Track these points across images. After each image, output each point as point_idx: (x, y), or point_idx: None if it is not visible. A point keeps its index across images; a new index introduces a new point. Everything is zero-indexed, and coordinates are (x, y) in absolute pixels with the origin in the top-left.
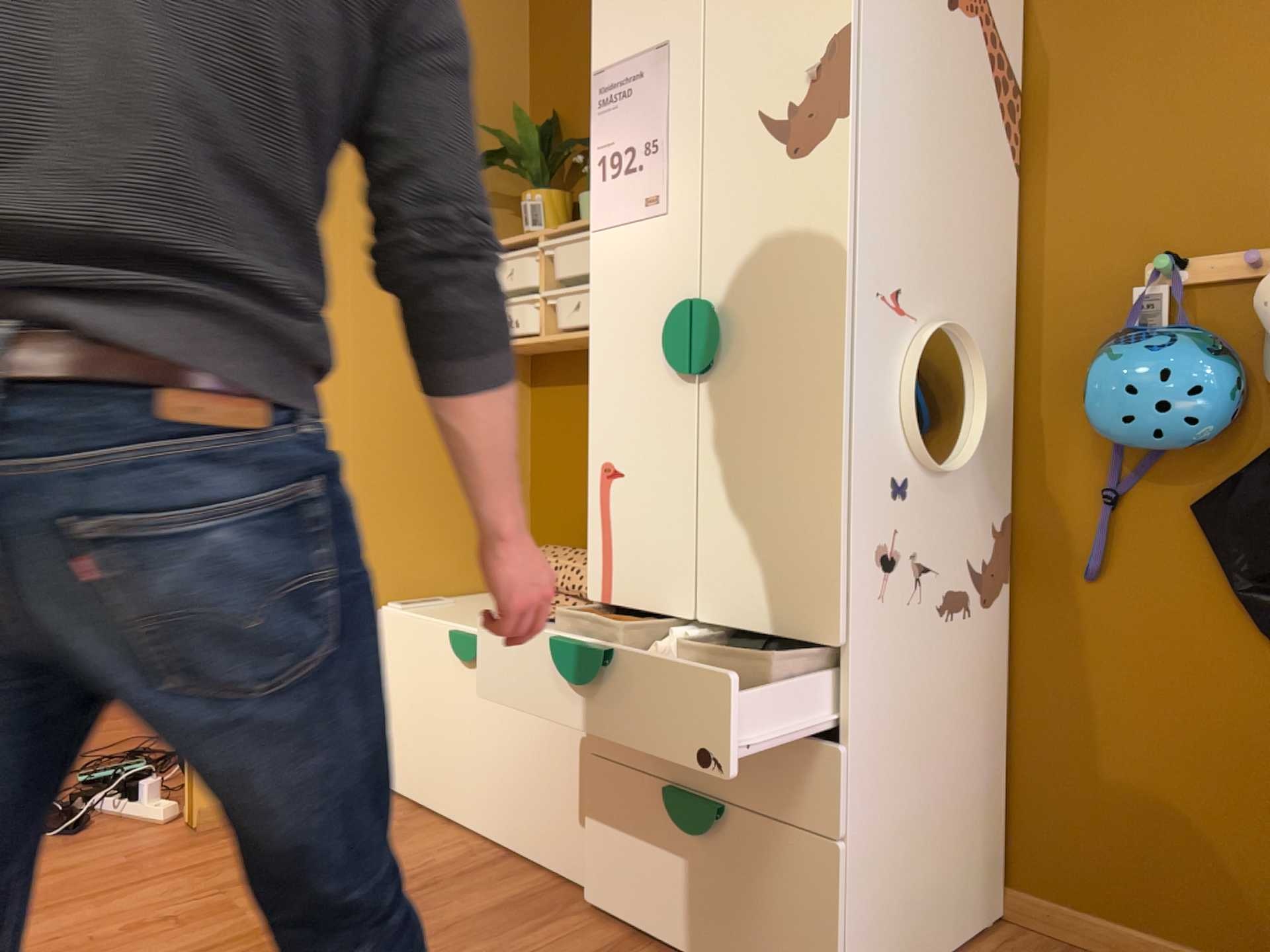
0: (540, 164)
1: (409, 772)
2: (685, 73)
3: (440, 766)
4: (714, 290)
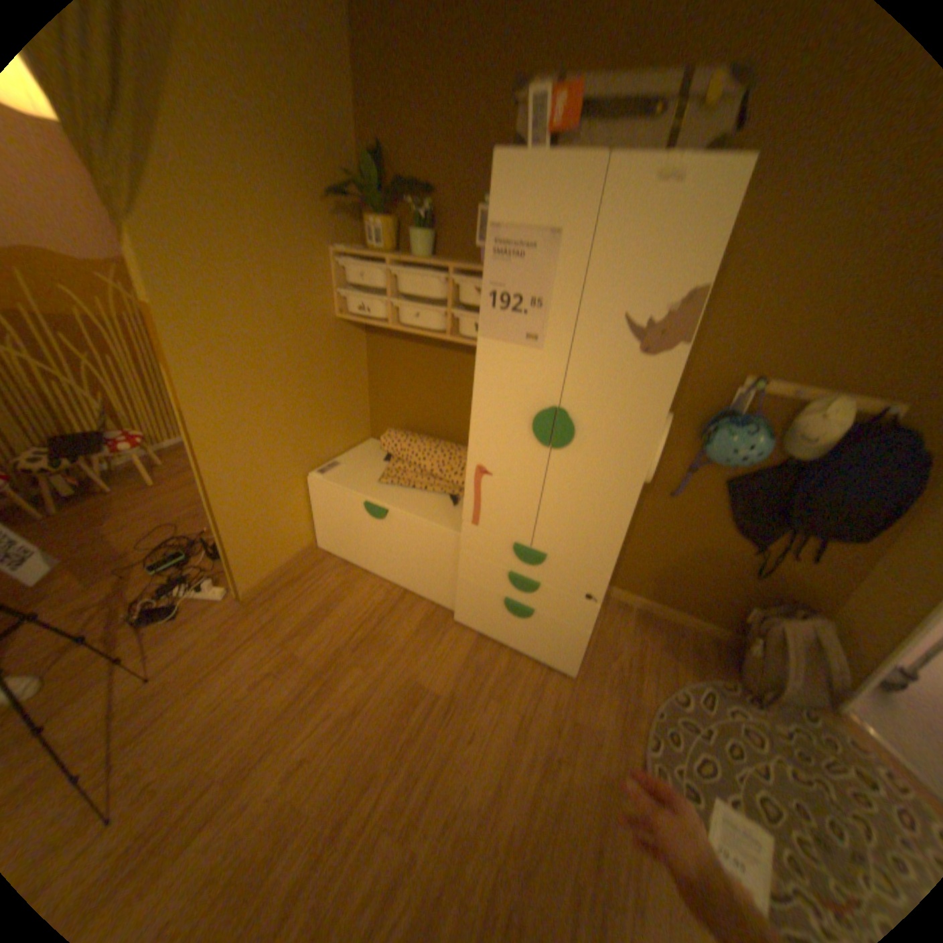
0: (381, 201)
1: (340, 549)
2: (570, 262)
3: (360, 551)
4: (568, 407)
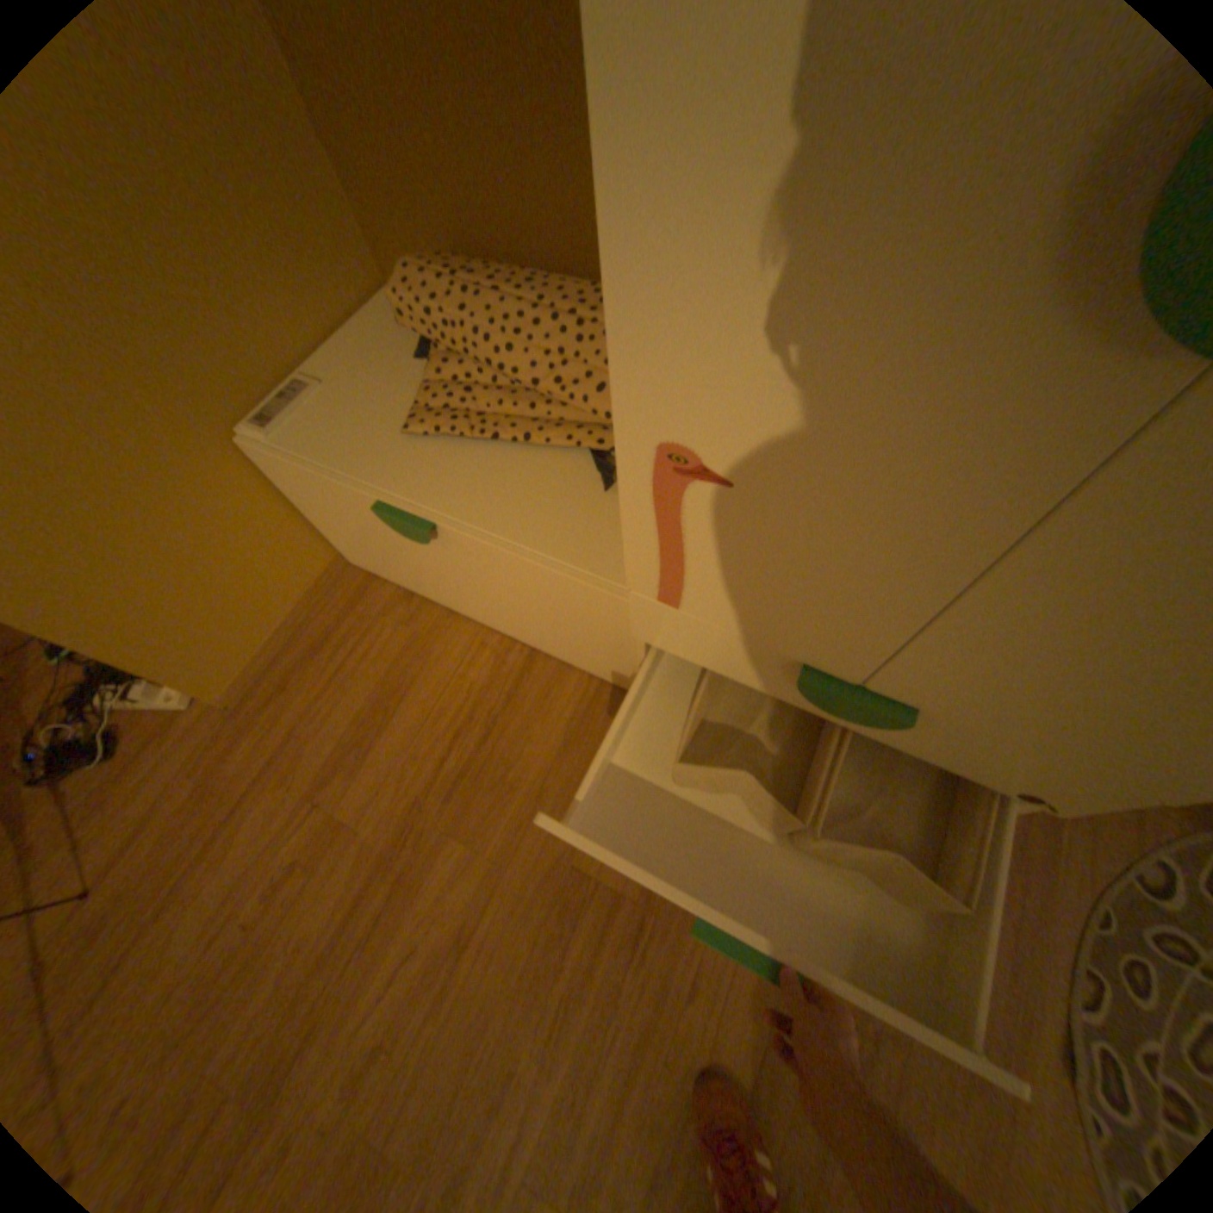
0: None
1: (387, 571)
2: None
3: (423, 581)
4: None
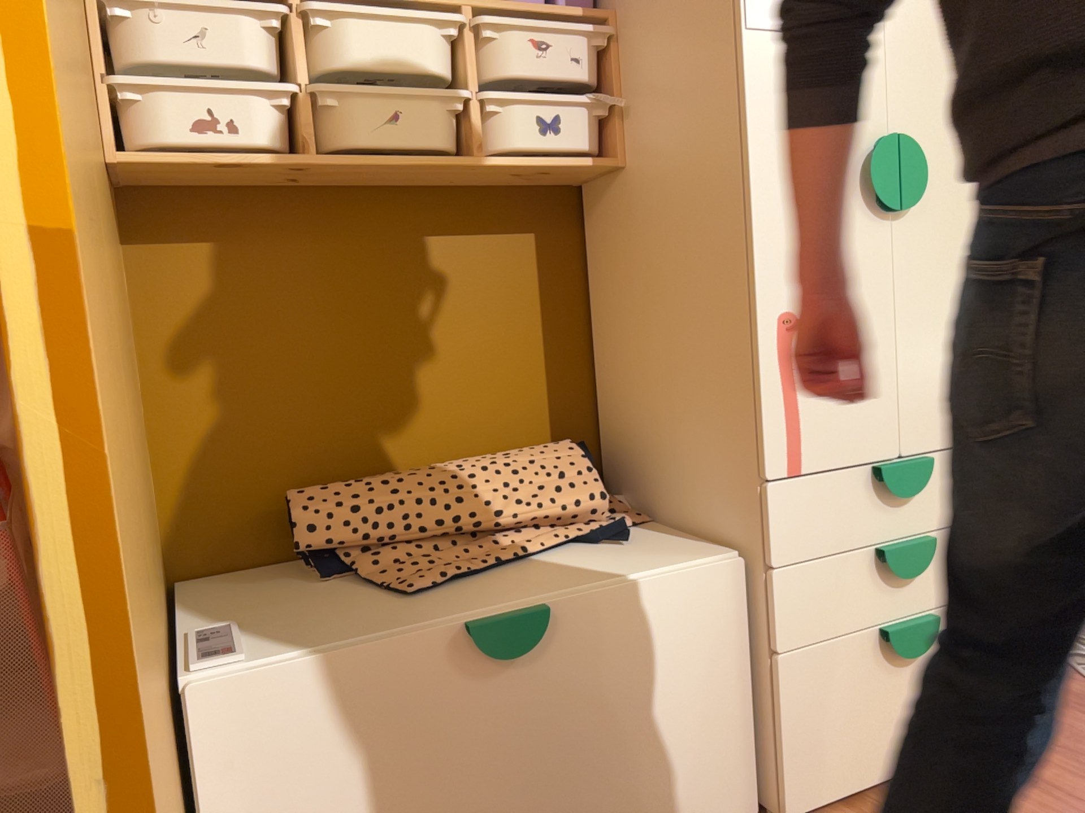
0: None
1: None
2: None
3: None
4: (902, 130)
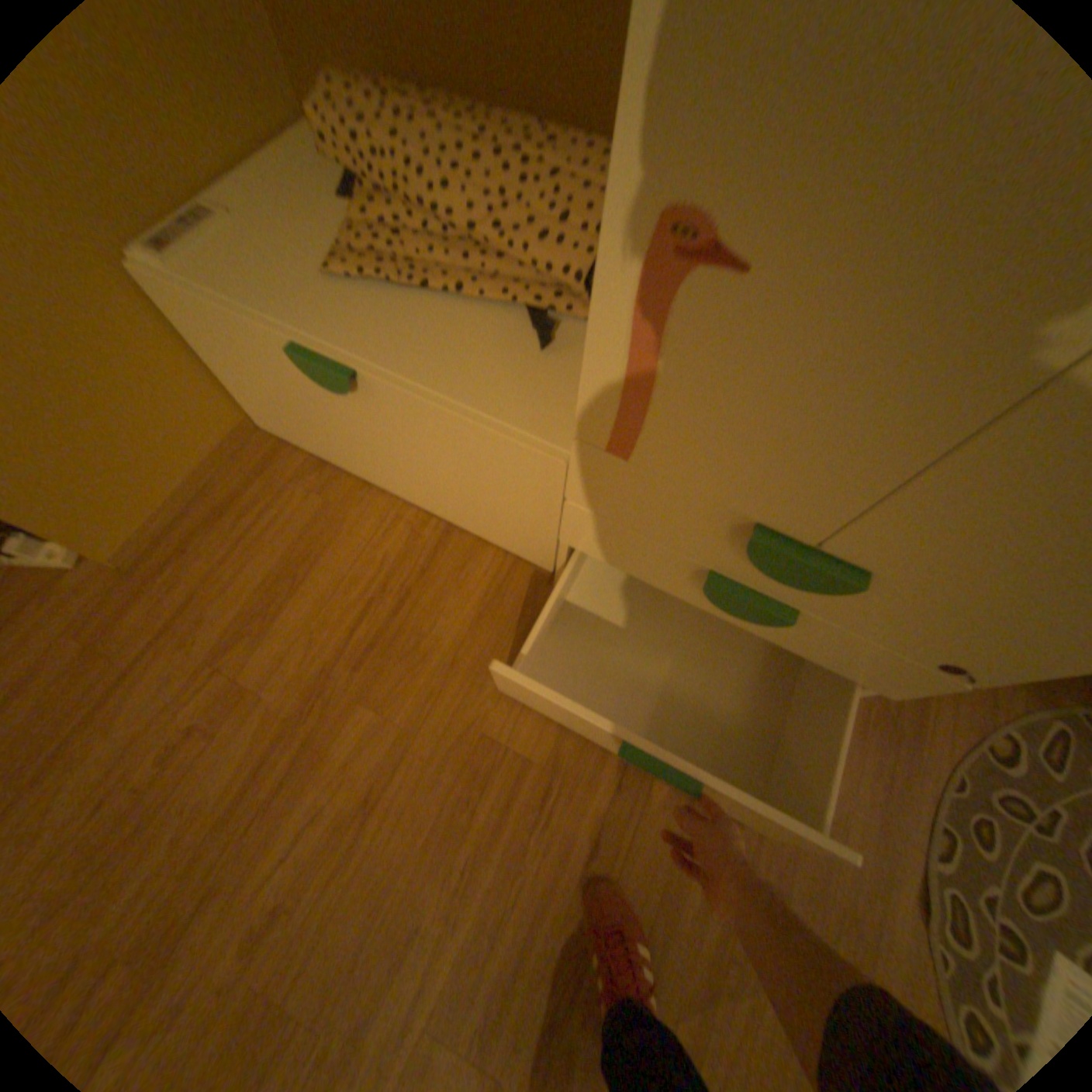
0: None
1: (298, 435)
2: None
3: (337, 446)
4: None
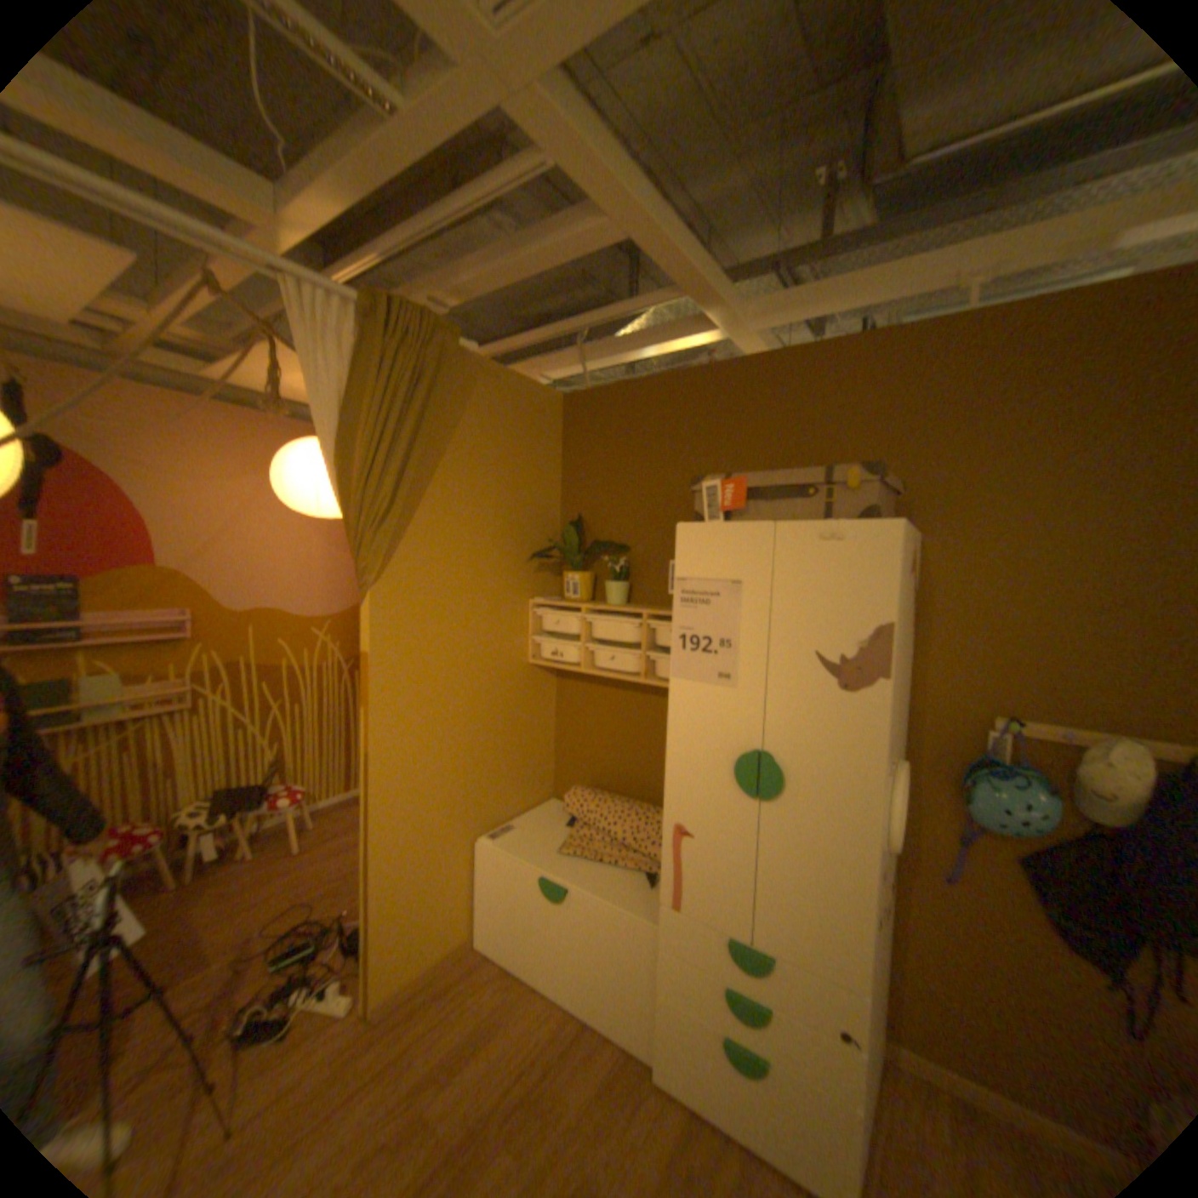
0: (579, 559)
1: (502, 950)
2: (753, 605)
3: (528, 954)
4: (773, 749)
